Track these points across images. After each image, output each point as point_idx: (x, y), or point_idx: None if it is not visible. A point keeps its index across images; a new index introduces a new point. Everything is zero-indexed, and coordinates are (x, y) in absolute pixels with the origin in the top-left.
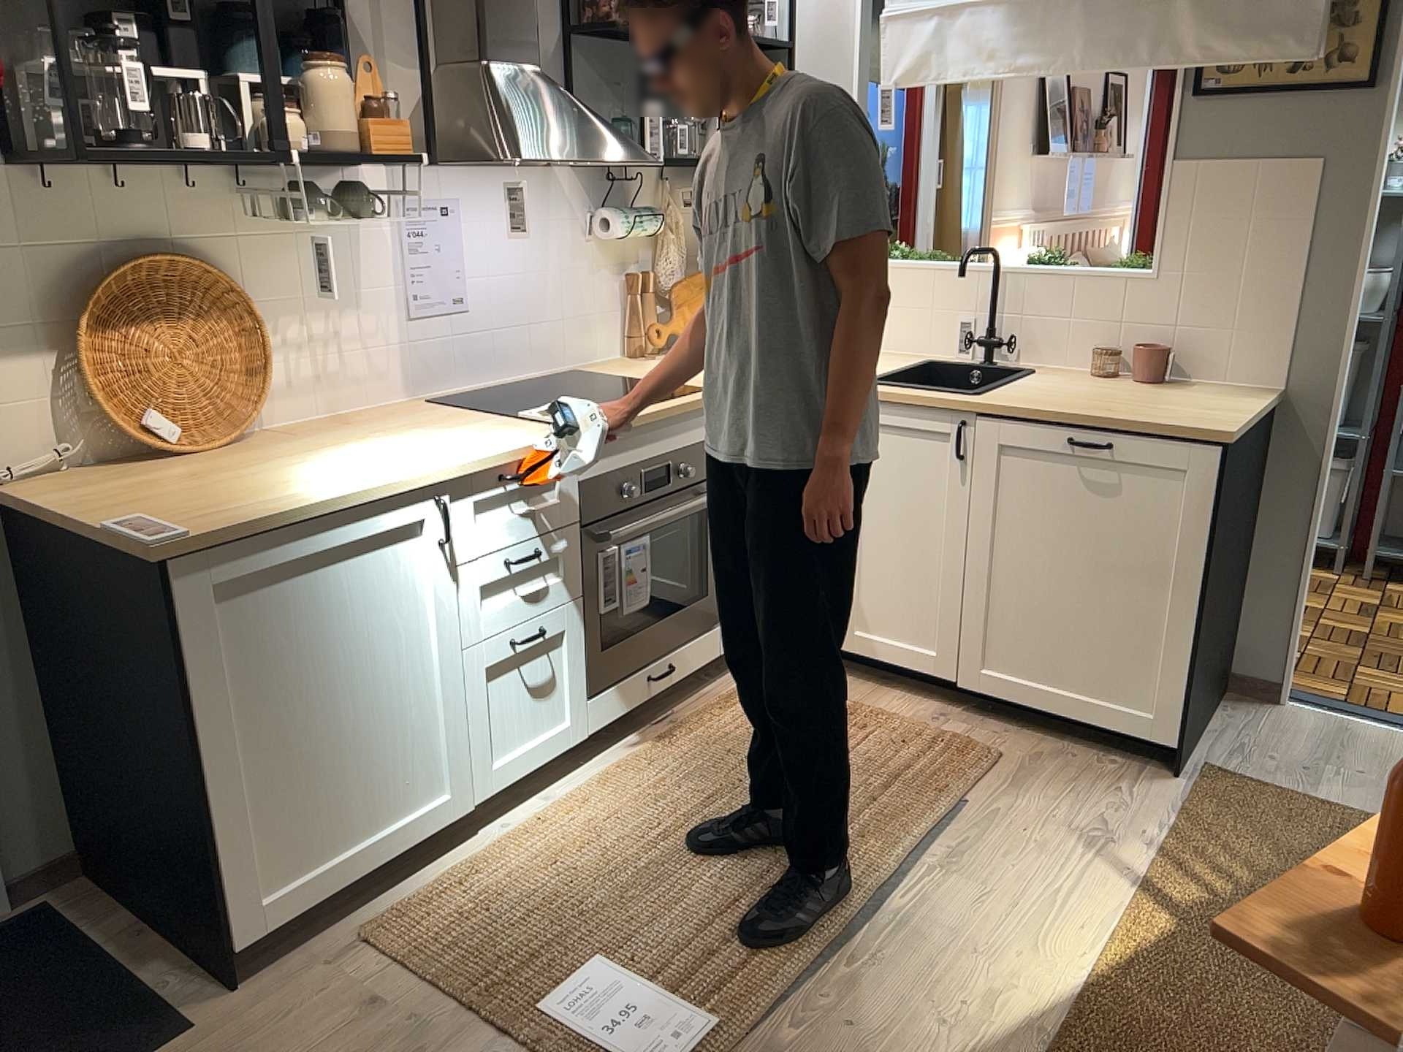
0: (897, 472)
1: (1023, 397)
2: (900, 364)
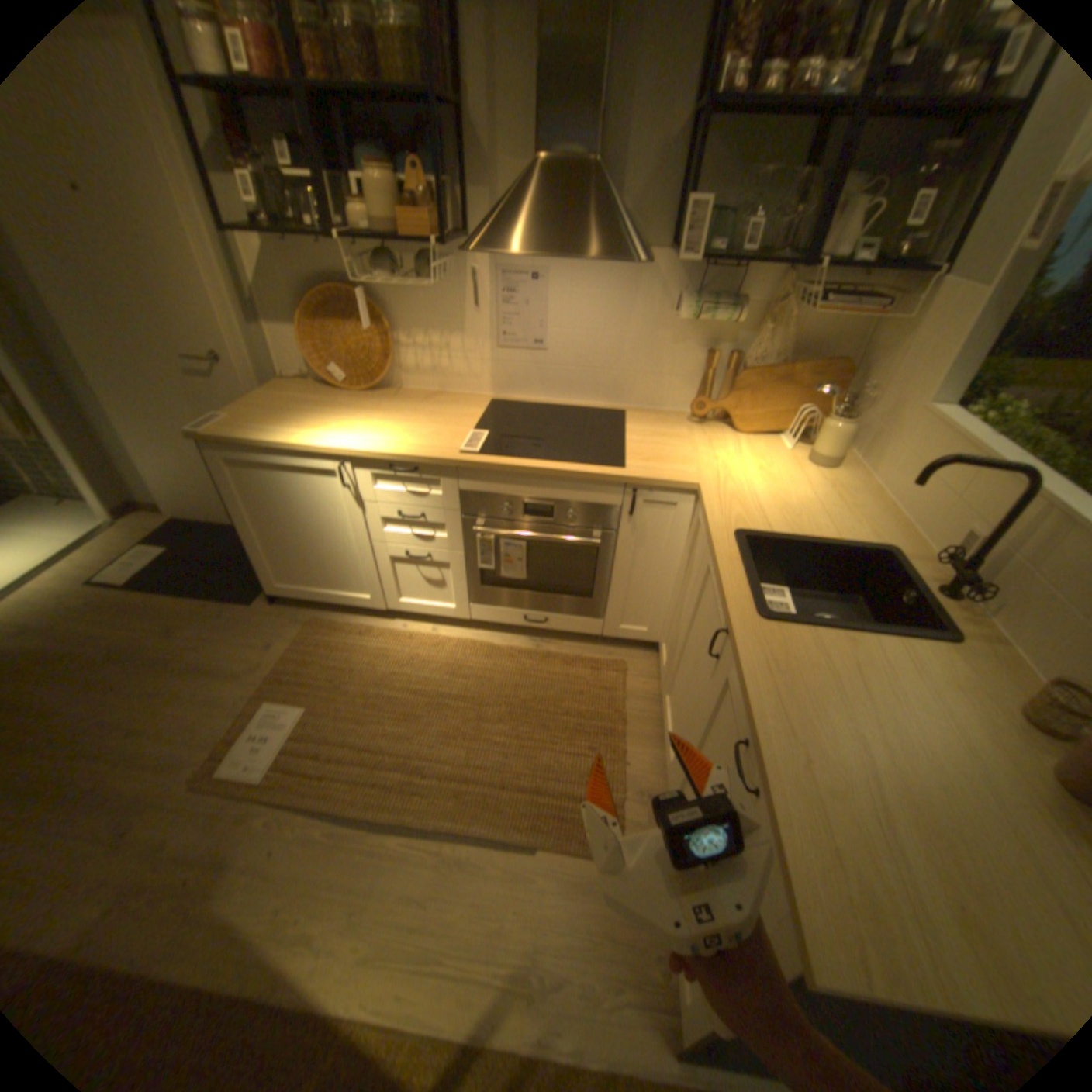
0: (705, 621)
1: (798, 656)
2: (858, 533)
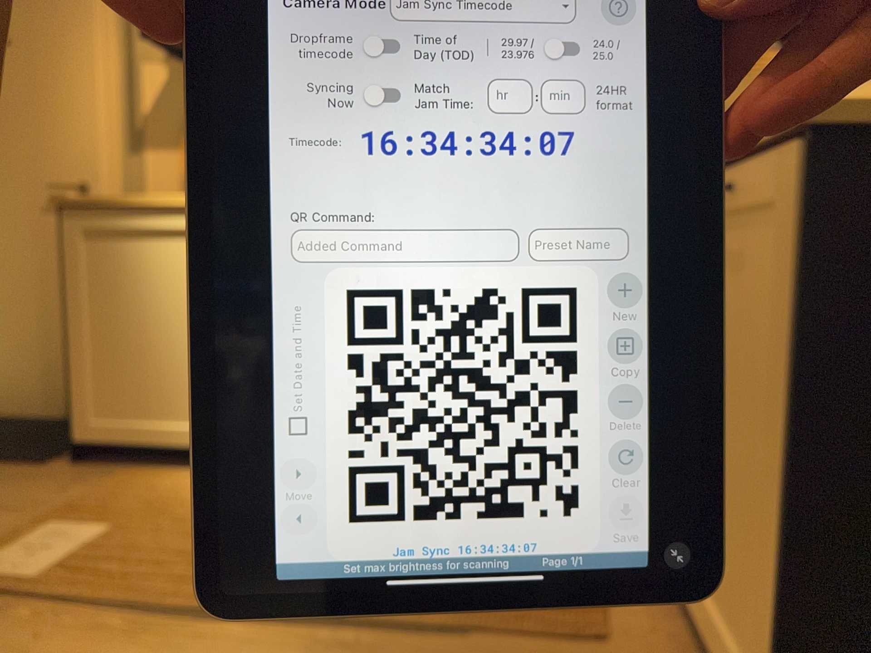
0: None
1: None
2: None
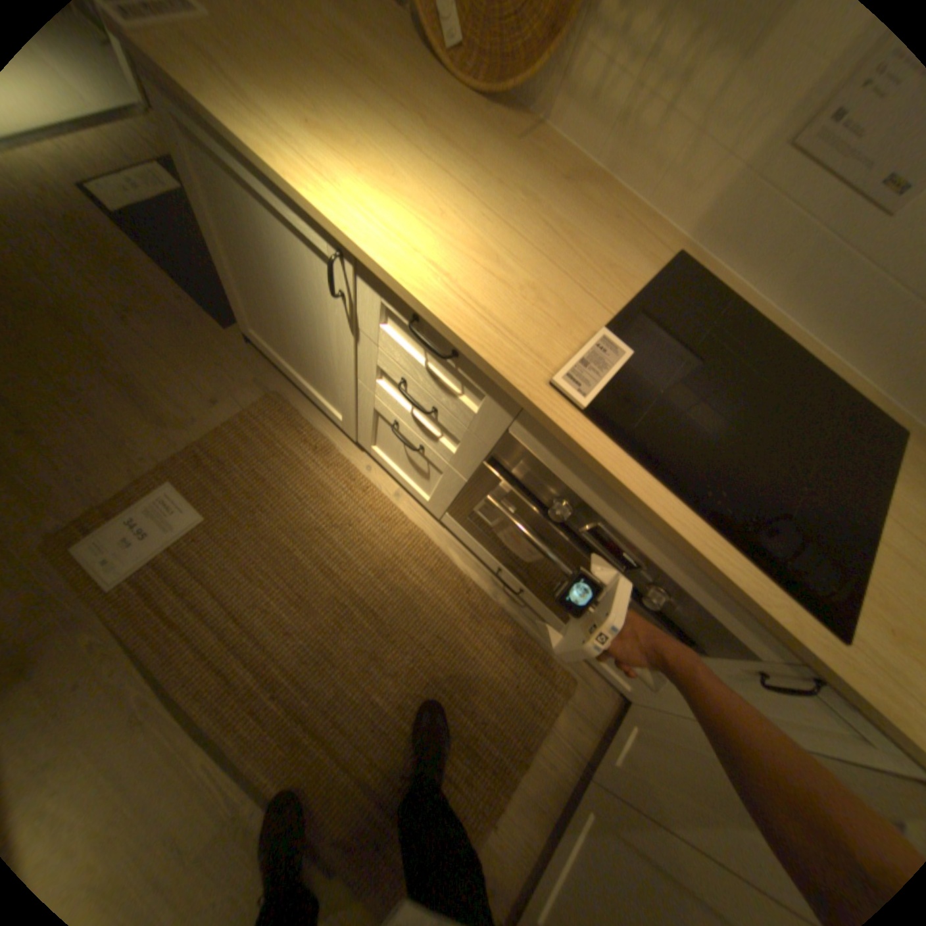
0: None
1: None
2: None
